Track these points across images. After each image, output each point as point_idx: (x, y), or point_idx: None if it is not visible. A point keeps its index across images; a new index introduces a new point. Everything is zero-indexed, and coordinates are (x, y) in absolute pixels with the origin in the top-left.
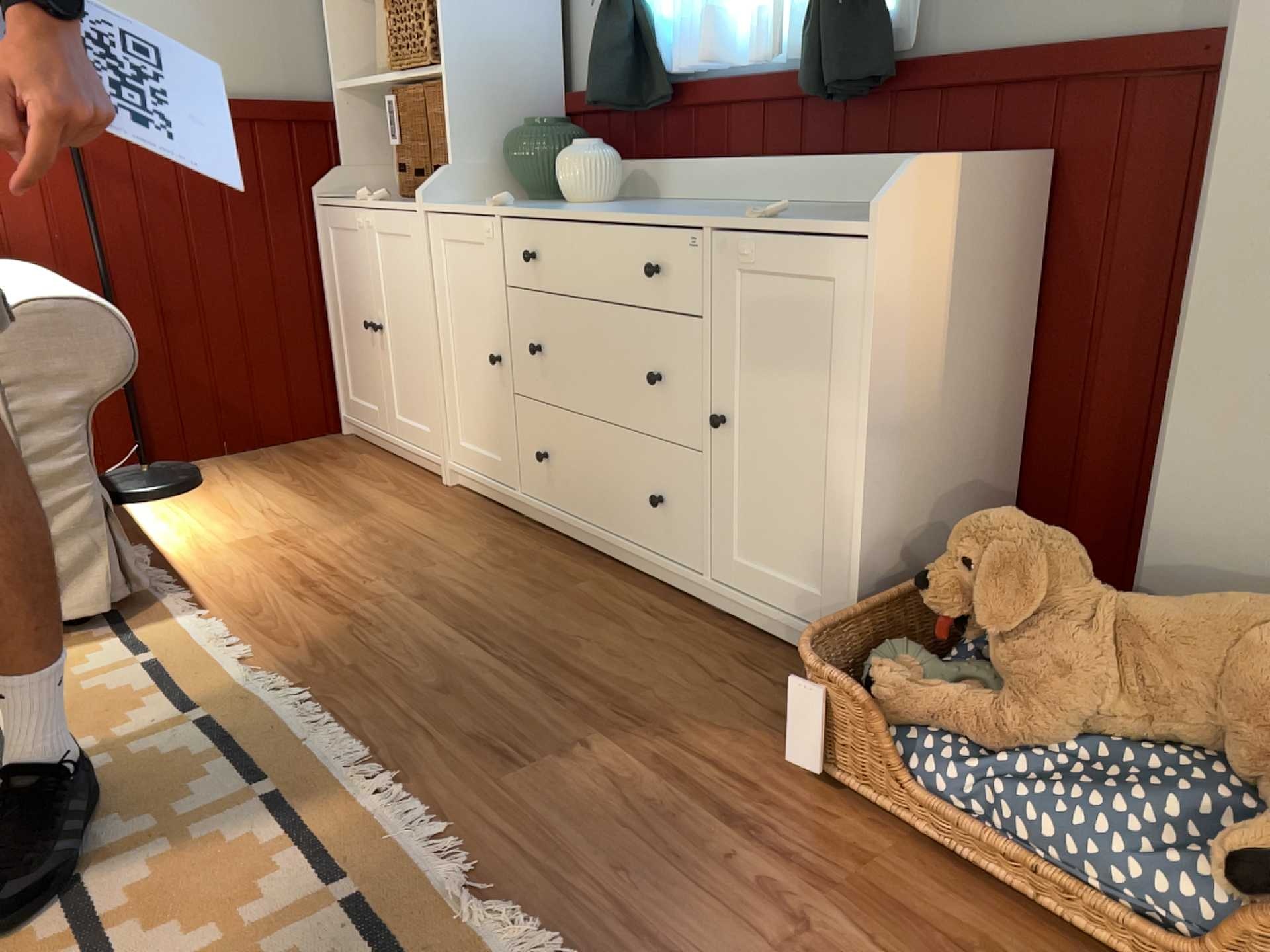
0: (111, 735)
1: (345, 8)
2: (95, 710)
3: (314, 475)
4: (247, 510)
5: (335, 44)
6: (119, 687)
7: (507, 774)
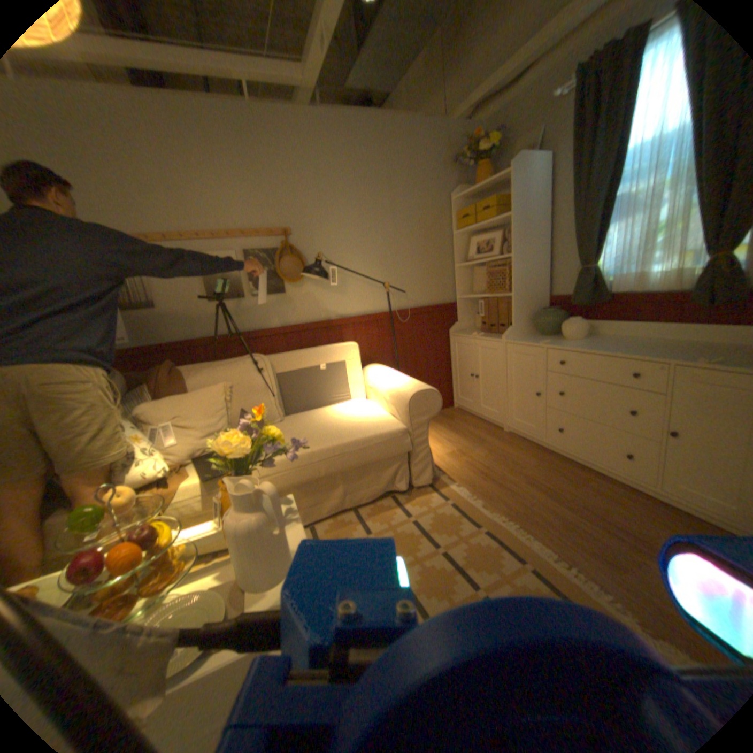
0: (459, 535)
1: (461, 270)
2: (447, 524)
3: (455, 425)
4: (442, 439)
5: (457, 282)
6: (449, 514)
7: (620, 574)
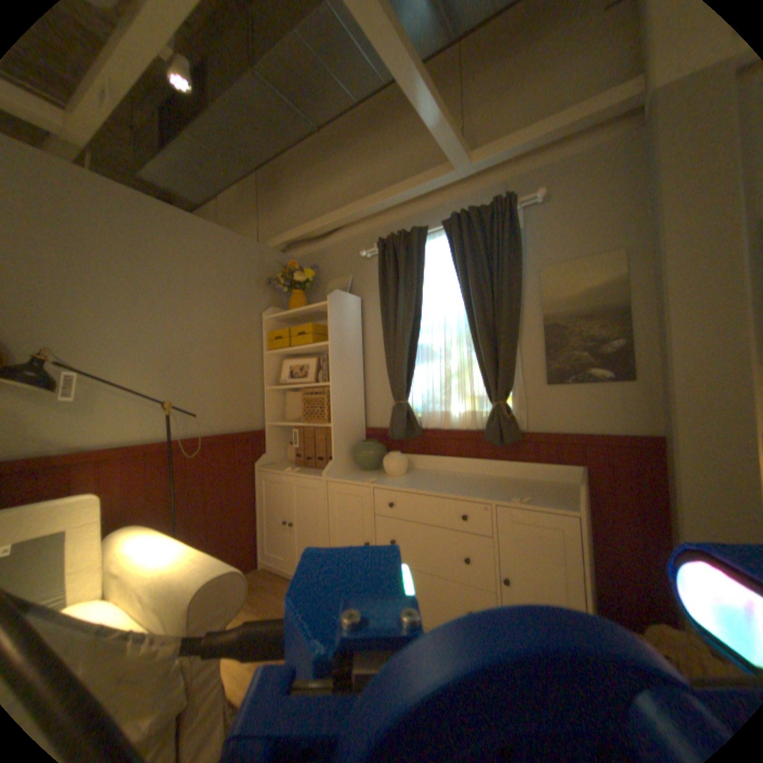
0: None
1: (272, 393)
2: None
3: (261, 602)
4: None
5: (267, 406)
6: None
7: None
